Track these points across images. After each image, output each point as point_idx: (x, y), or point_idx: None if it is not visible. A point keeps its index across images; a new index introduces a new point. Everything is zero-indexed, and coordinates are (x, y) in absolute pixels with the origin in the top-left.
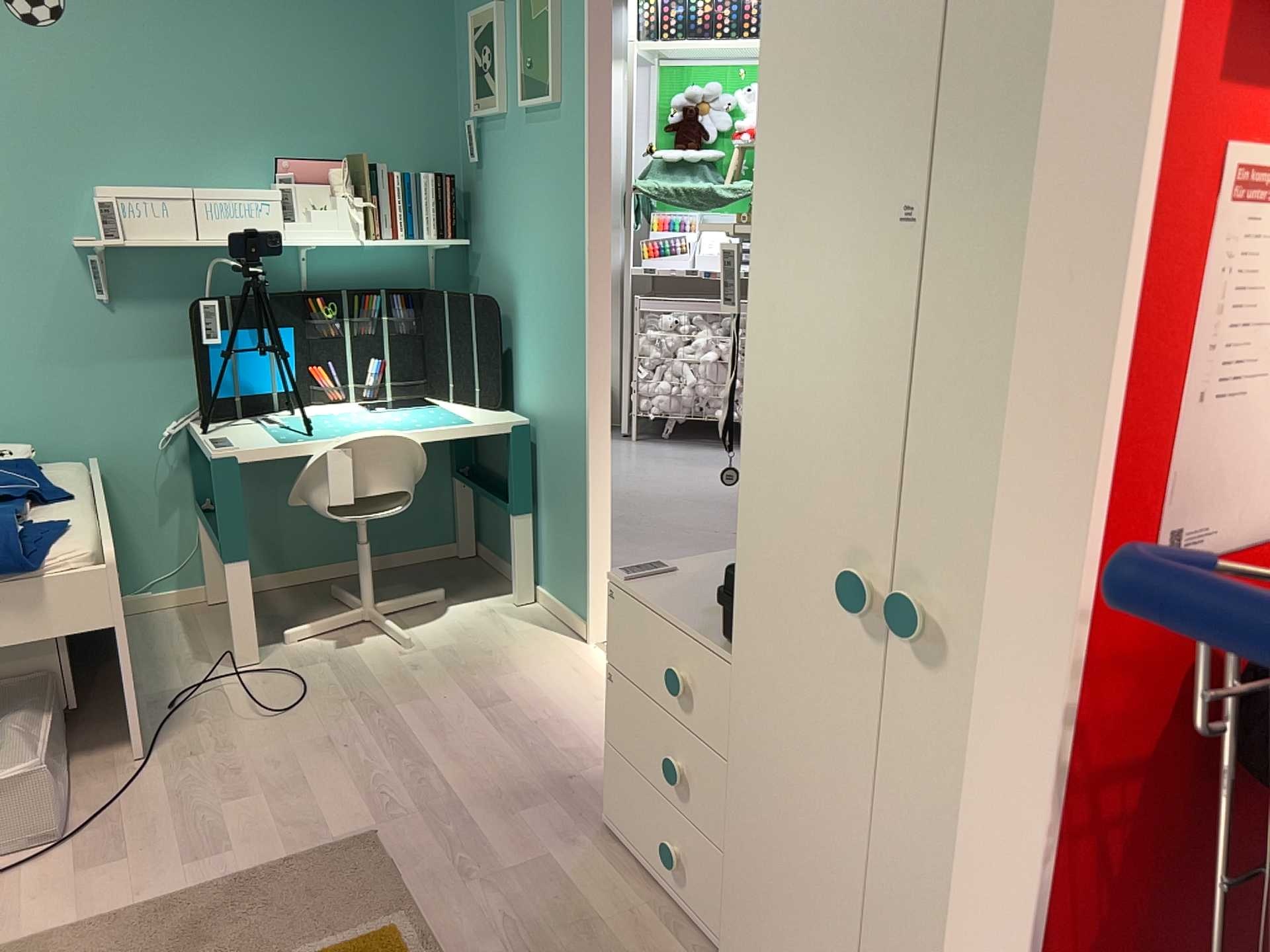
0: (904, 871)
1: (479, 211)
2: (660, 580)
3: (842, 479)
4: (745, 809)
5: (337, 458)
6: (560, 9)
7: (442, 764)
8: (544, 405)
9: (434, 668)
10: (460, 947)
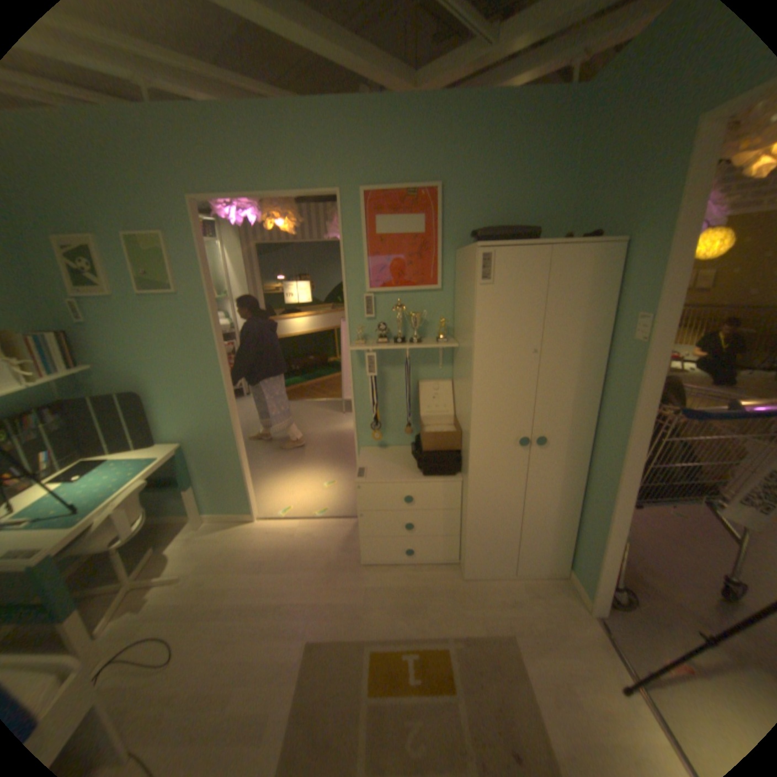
0: (536, 497)
1: (84, 347)
2: (371, 473)
3: (513, 417)
4: (475, 514)
5: (108, 516)
6: (168, 246)
7: (283, 602)
8: (188, 435)
9: (208, 579)
10: (393, 634)
